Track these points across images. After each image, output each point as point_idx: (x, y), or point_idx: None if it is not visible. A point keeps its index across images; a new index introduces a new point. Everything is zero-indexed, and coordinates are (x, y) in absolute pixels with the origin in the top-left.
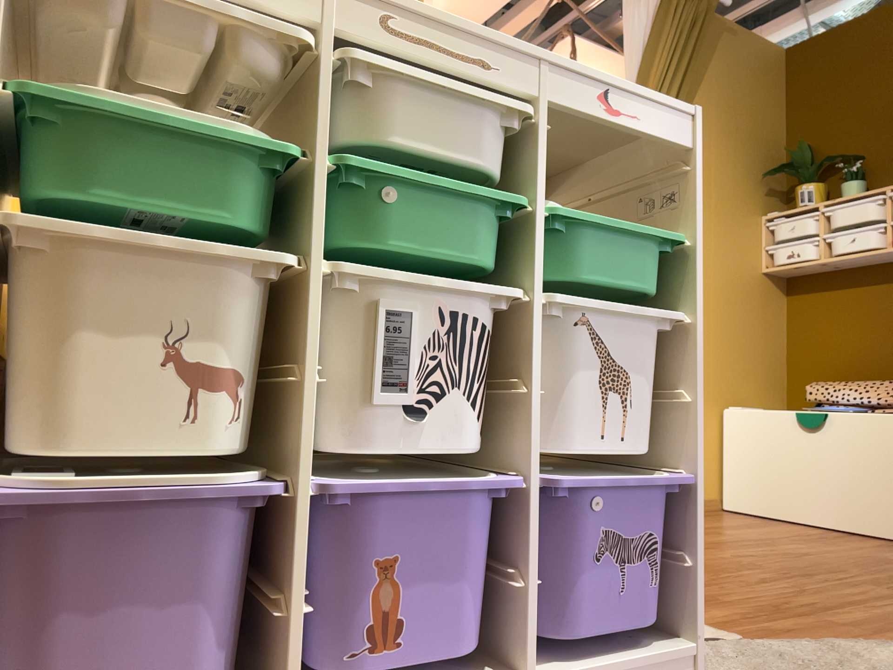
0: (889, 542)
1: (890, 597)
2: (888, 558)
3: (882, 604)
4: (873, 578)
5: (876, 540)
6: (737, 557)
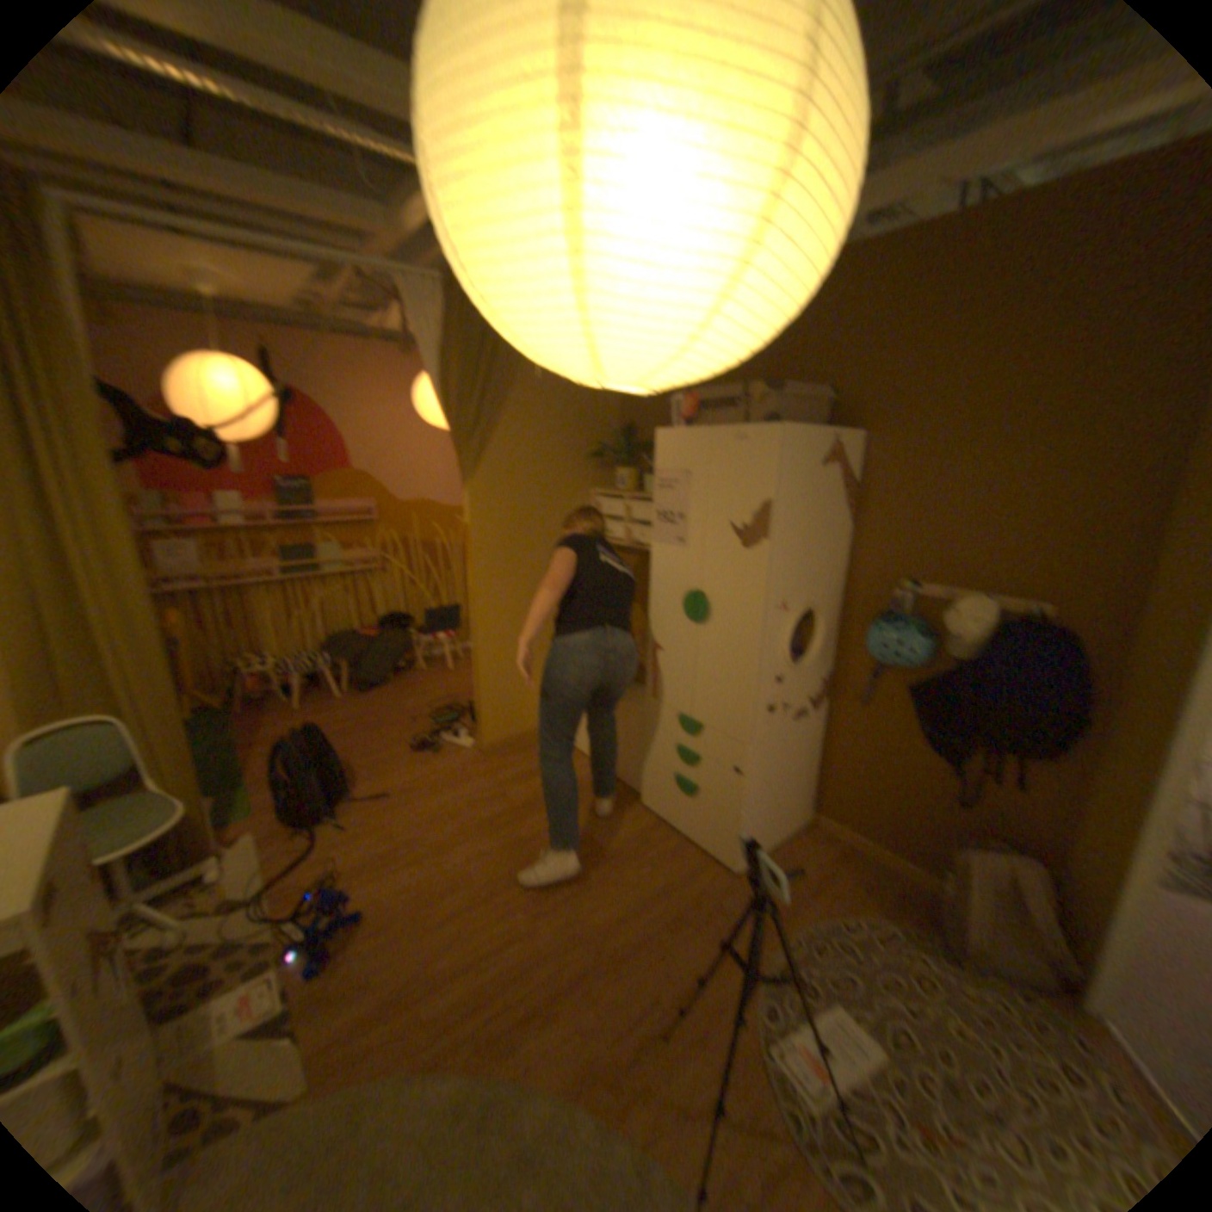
0: (626, 801)
1: (517, 953)
2: (594, 844)
3: (494, 977)
4: (539, 906)
5: (621, 795)
6: (468, 874)
